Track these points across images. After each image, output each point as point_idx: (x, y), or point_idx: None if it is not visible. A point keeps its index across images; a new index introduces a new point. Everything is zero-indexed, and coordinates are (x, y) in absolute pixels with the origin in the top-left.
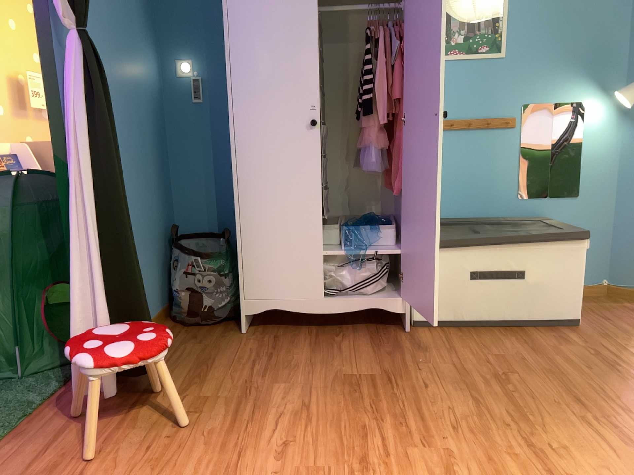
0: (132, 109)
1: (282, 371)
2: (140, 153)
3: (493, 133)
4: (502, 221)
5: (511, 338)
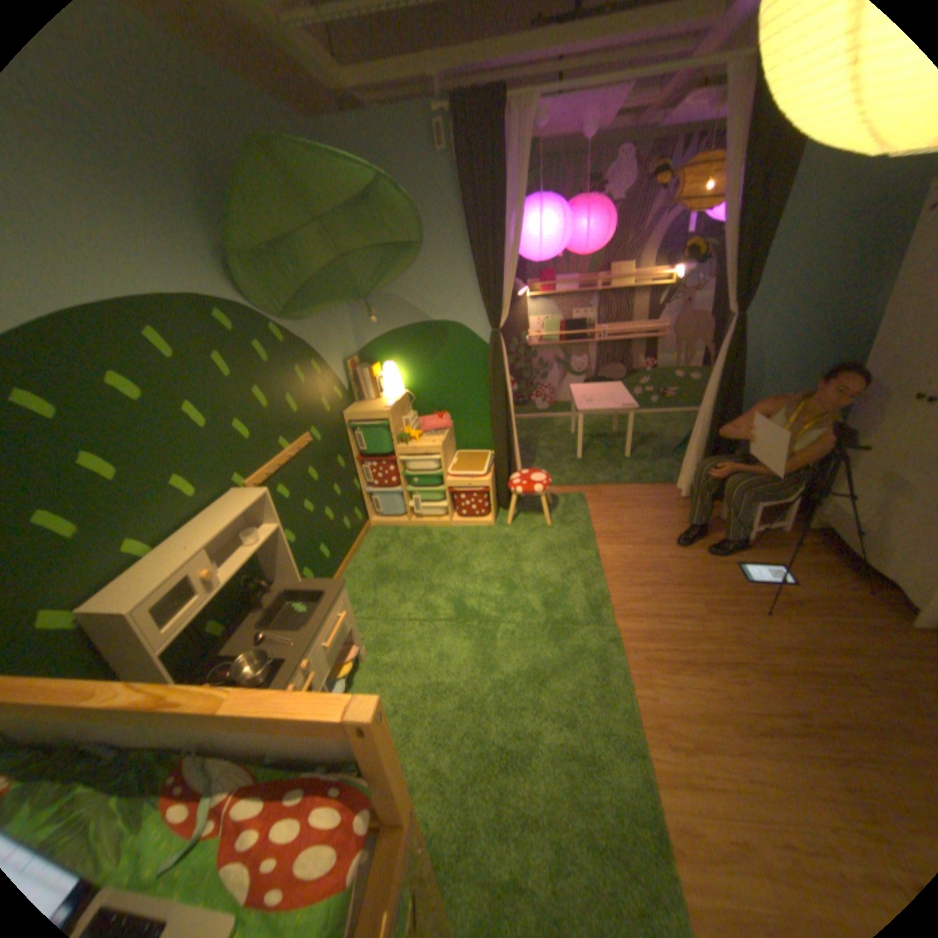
0: (823, 343)
1: (762, 553)
2: (820, 375)
3: None
4: None
5: None
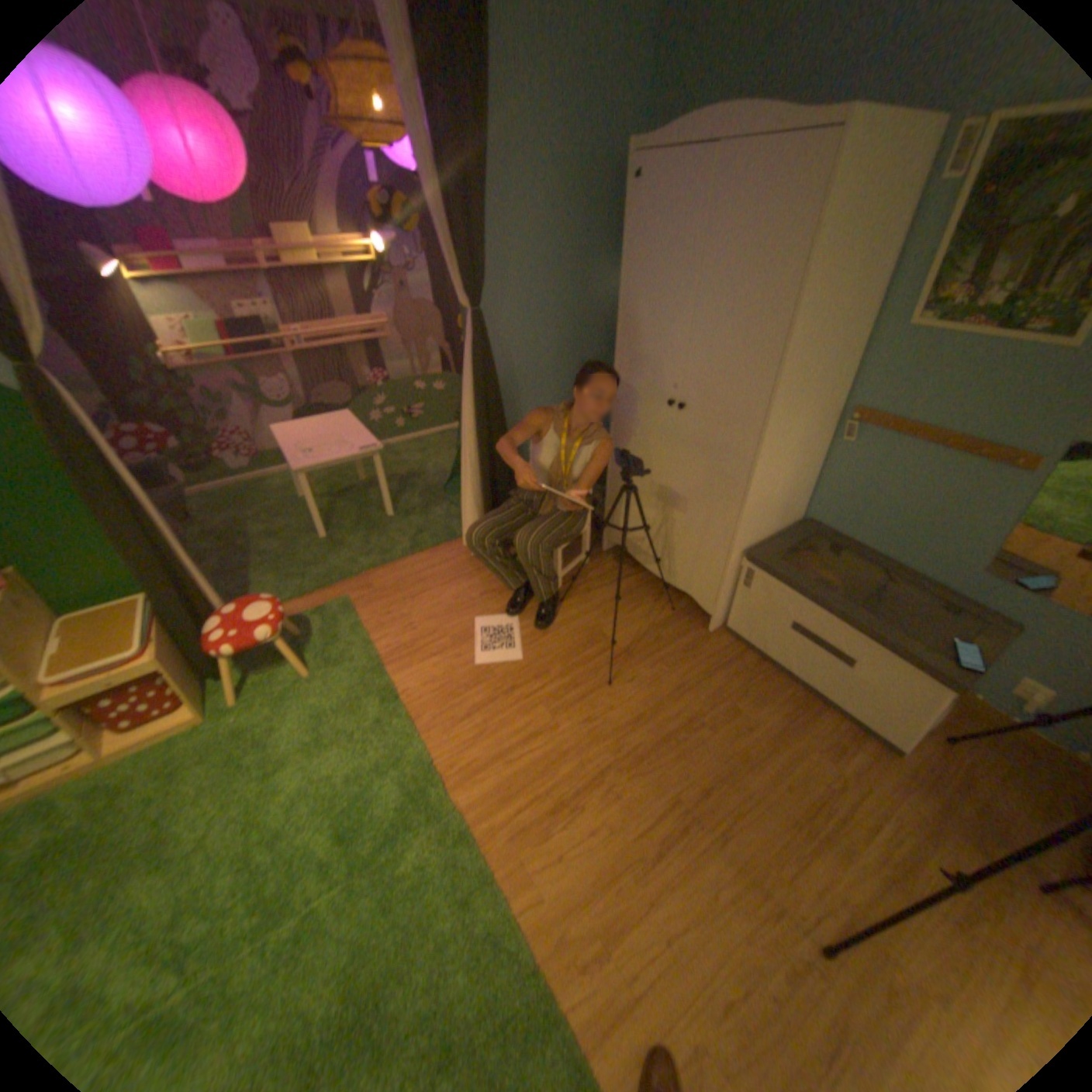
0: (566, 342)
1: (574, 601)
2: (571, 379)
3: (987, 468)
4: (943, 588)
5: (789, 709)
